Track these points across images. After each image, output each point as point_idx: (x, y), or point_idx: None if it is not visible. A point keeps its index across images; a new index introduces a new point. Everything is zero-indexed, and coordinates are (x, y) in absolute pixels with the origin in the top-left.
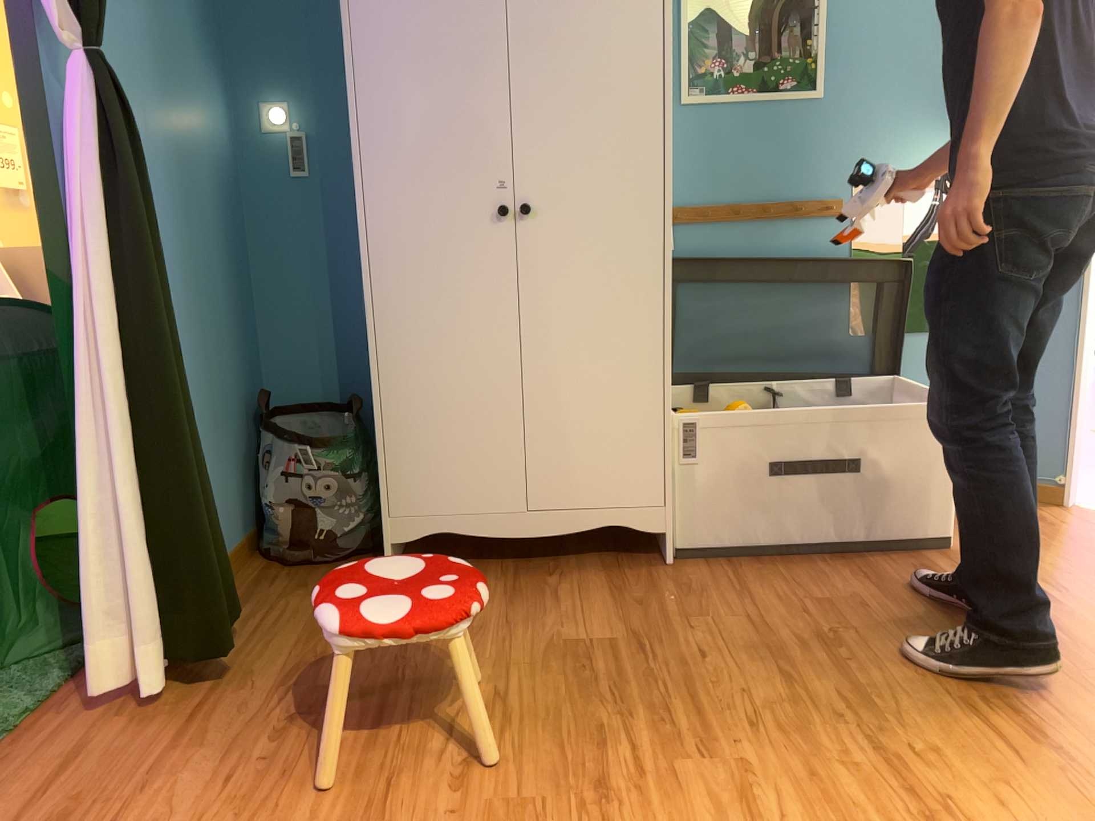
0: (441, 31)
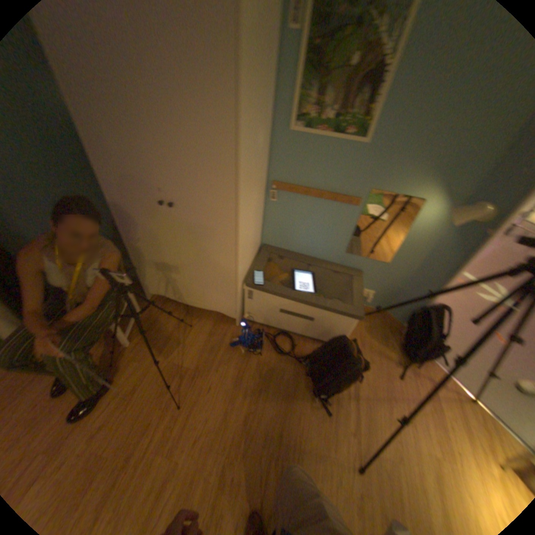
0: (112, 97)
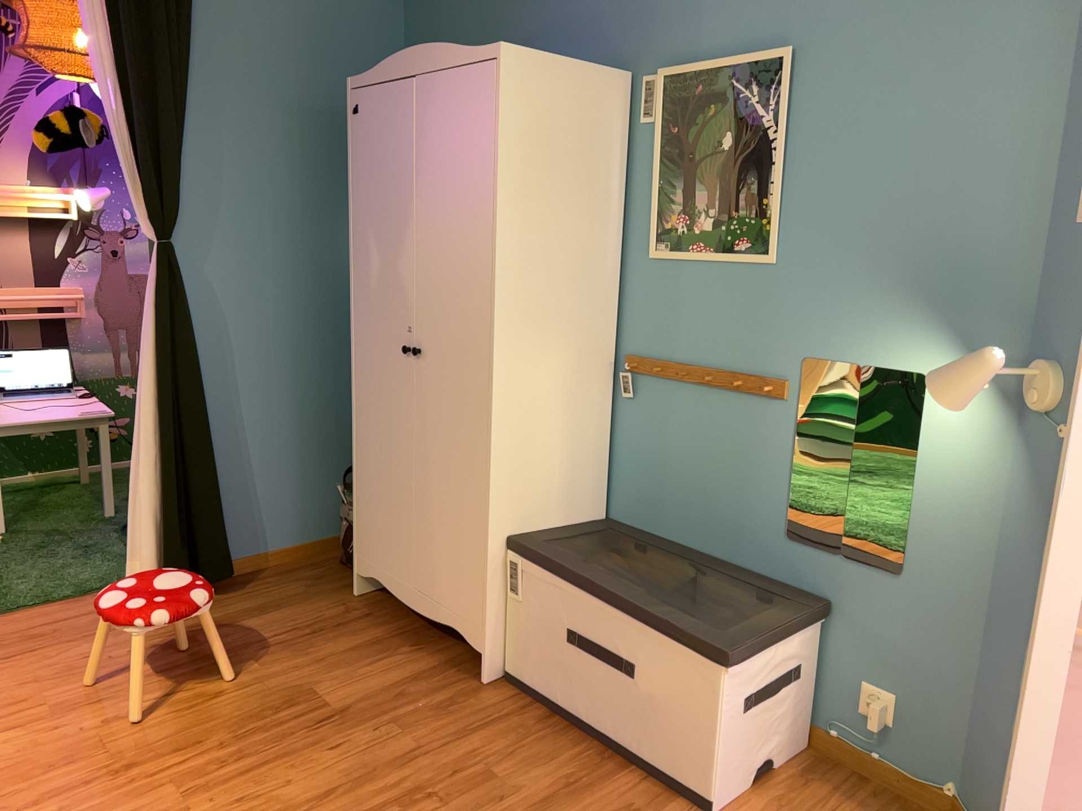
0: (387, 207)
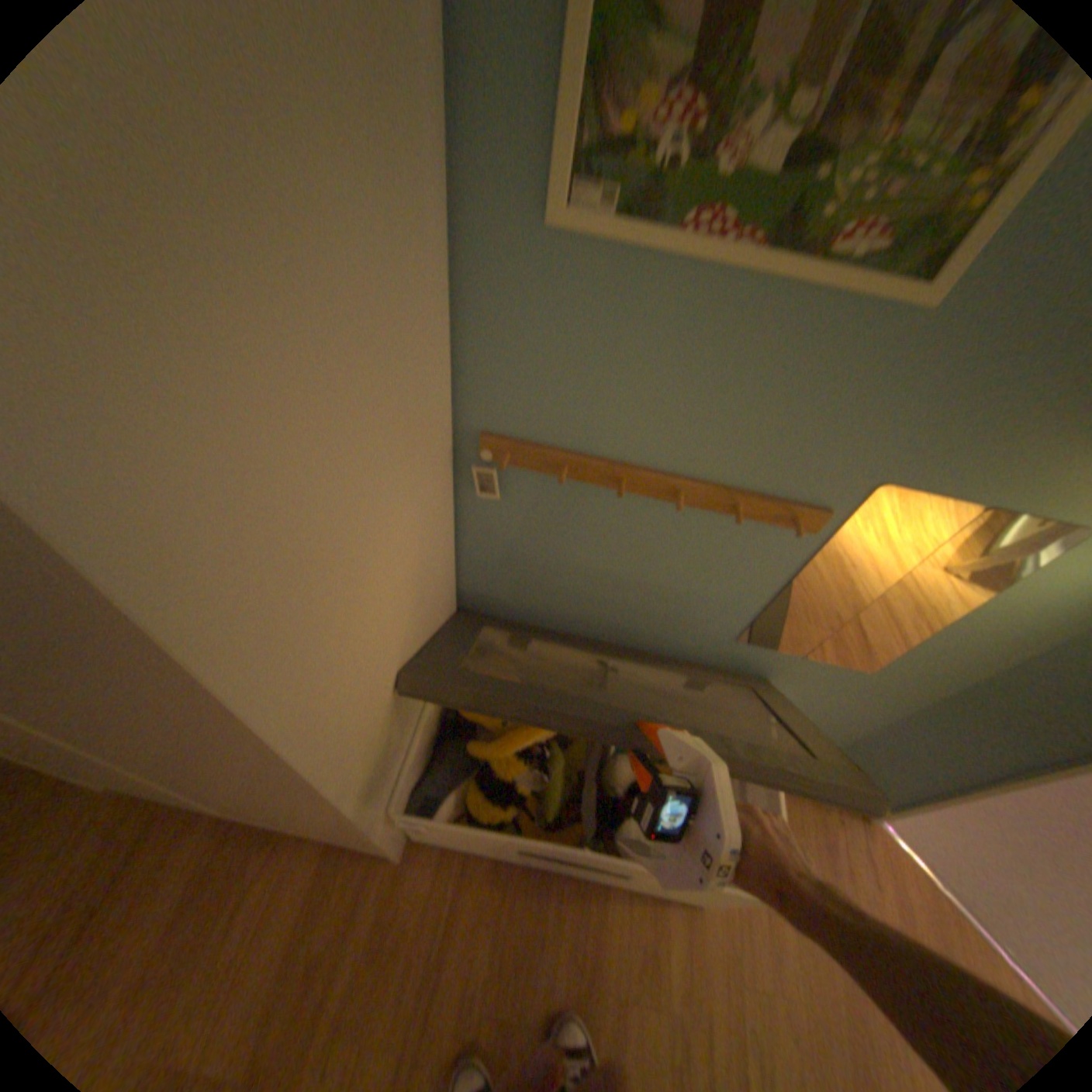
0: None
